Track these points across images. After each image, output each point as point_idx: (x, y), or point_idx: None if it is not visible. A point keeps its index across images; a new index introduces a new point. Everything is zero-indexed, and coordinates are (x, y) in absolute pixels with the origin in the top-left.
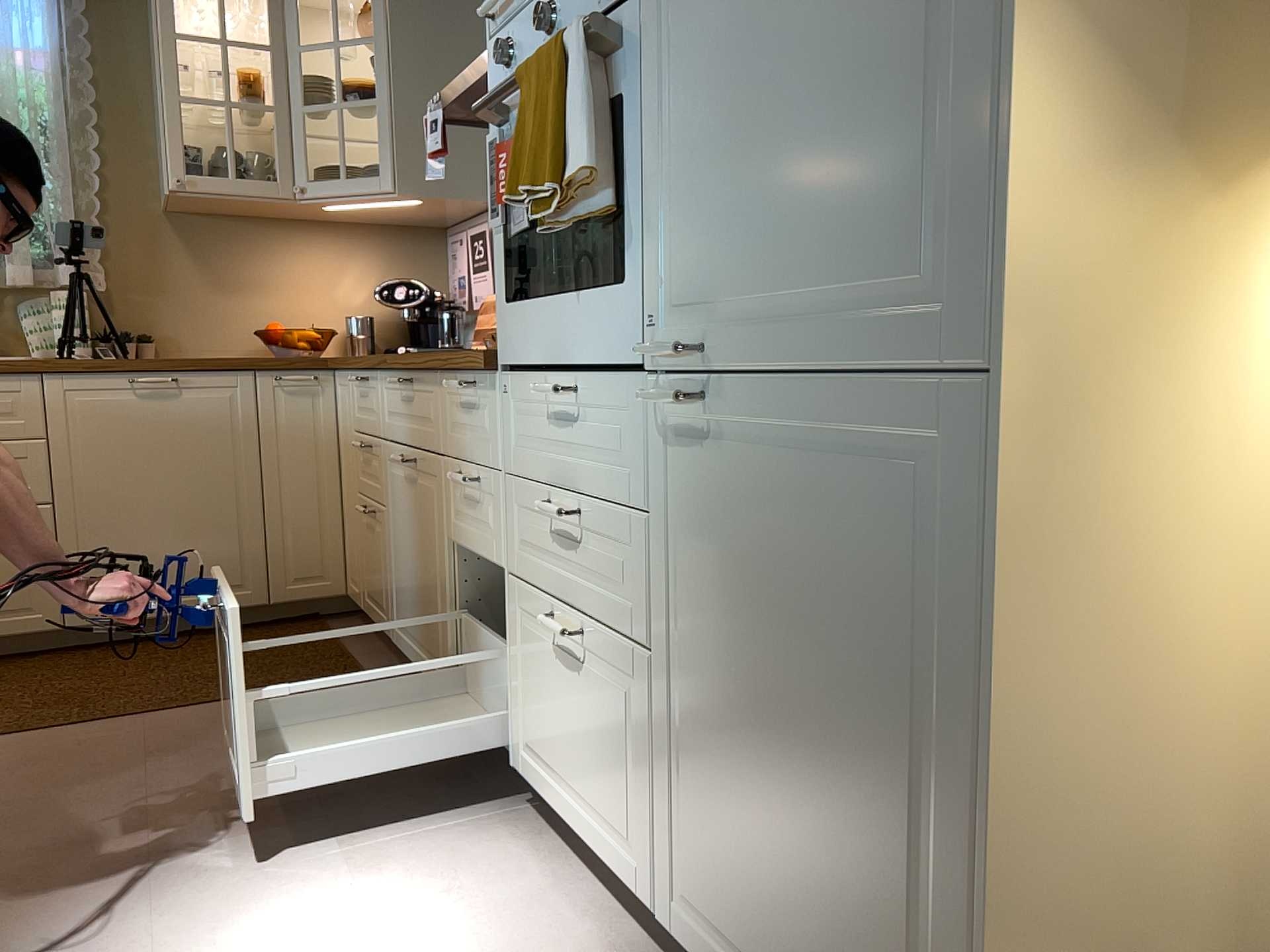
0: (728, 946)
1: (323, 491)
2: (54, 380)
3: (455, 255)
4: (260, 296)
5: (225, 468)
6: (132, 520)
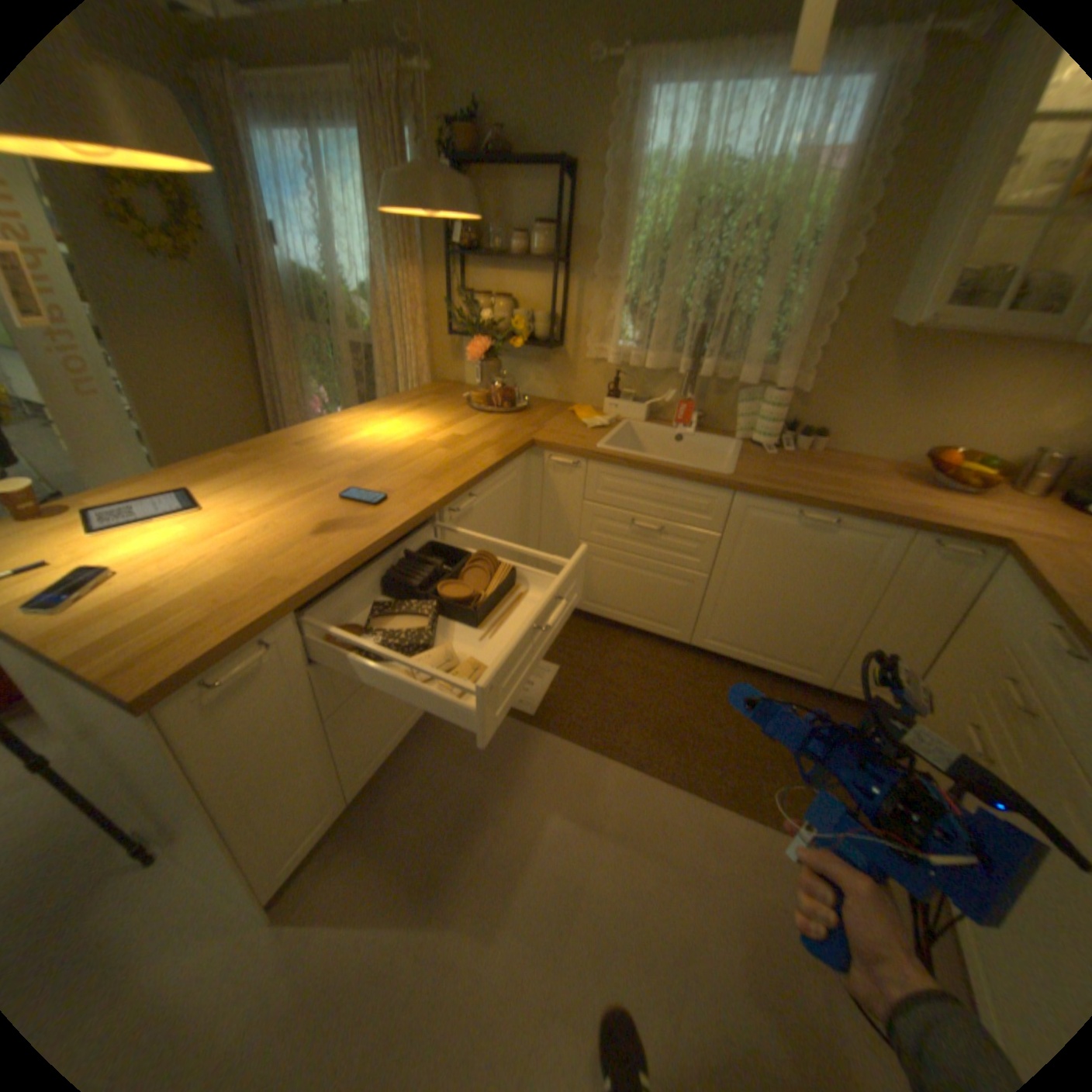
0: None
1: (928, 641)
2: (742, 498)
3: None
4: (948, 410)
5: (847, 596)
6: (758, 604)
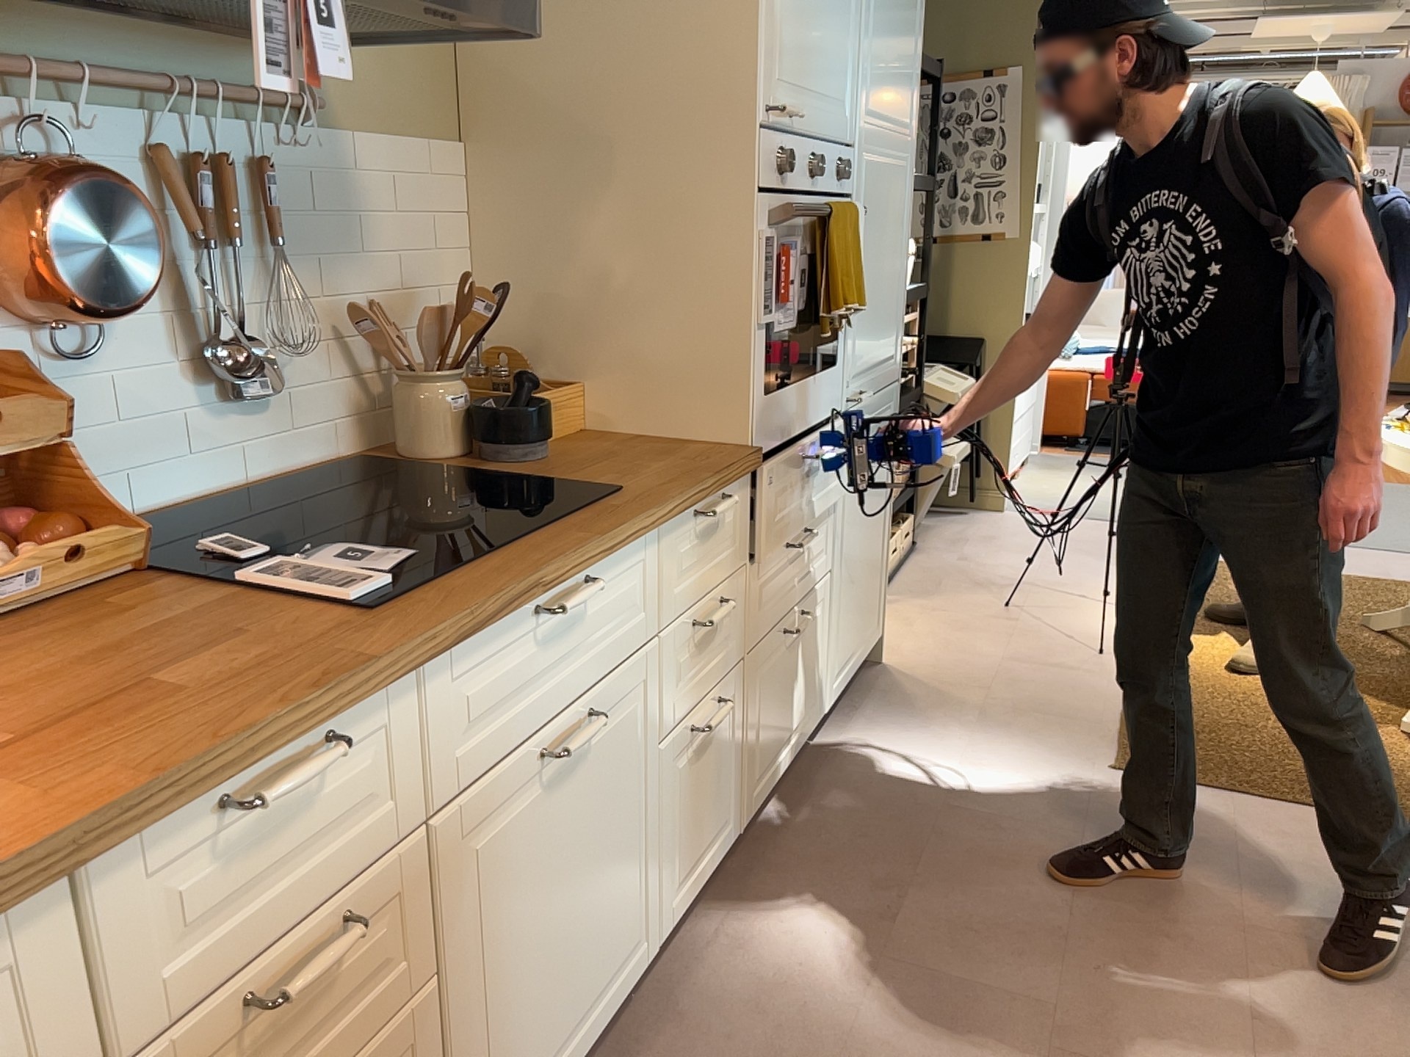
0: (844, 661)
1: None
2: None
3: None
4: None
5: None
6: None
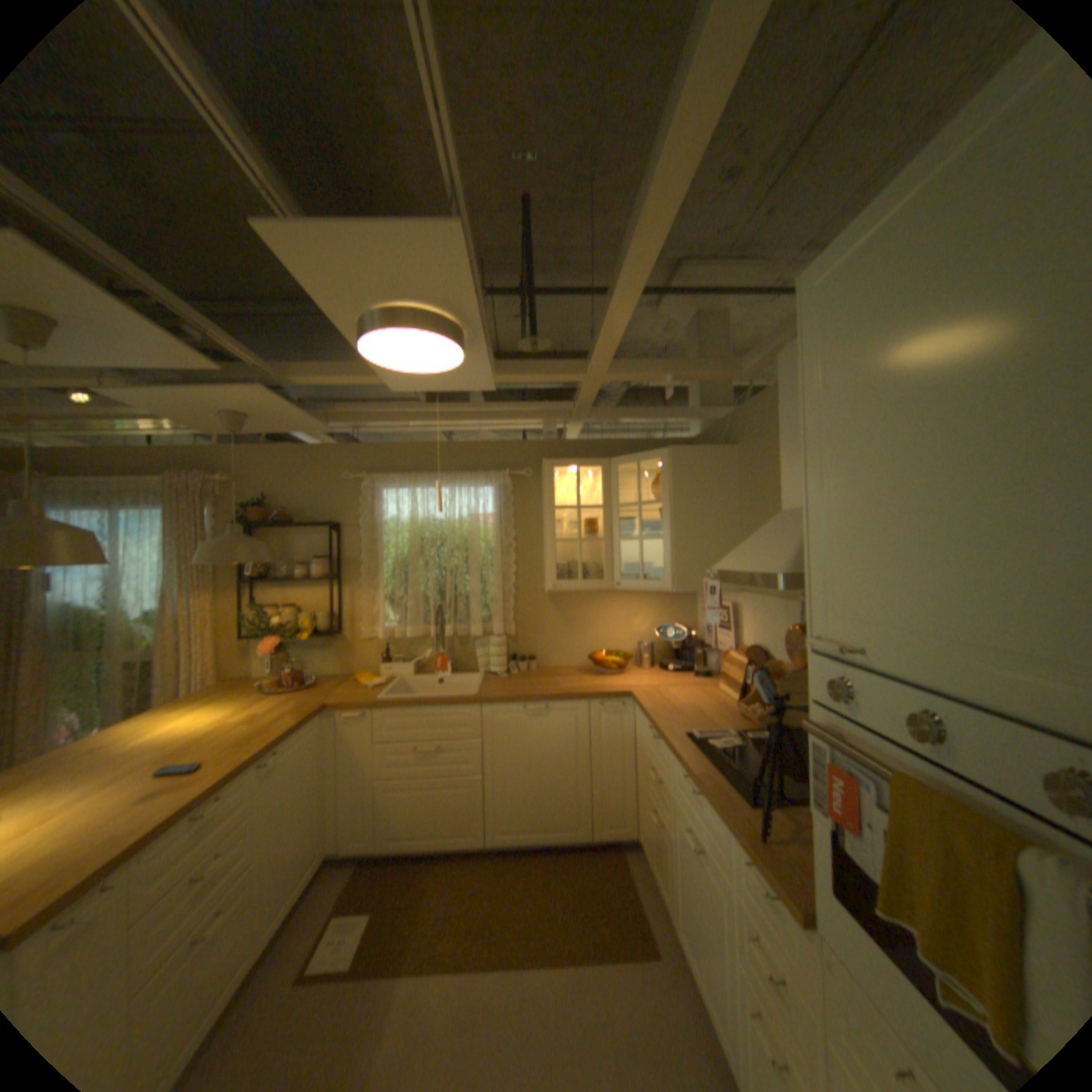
0: None
1: (626, 773)
2: (487, 707)
3: (706, 611)
4: (590, 631)
5: (571, 758)
6: (521, 787)
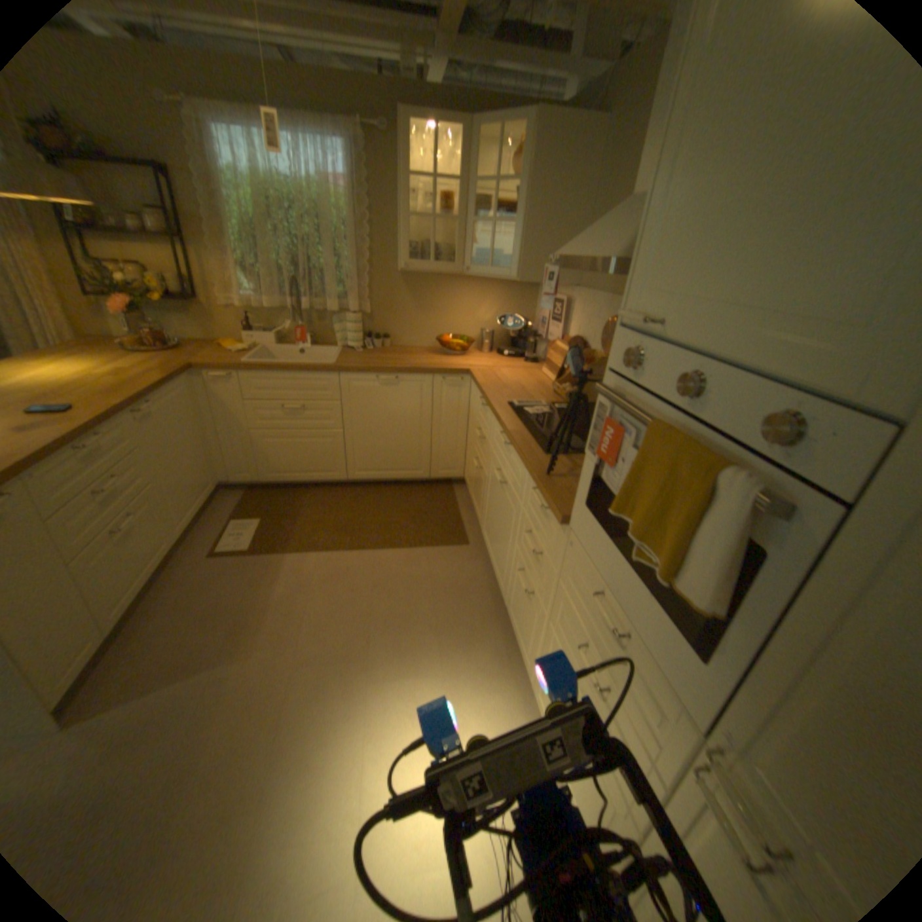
0: None
1: (459, 433)
2: (344, 377)
3: (543, 306)
4: (440, 317)
5: (416, 421)
6: (375, 440)
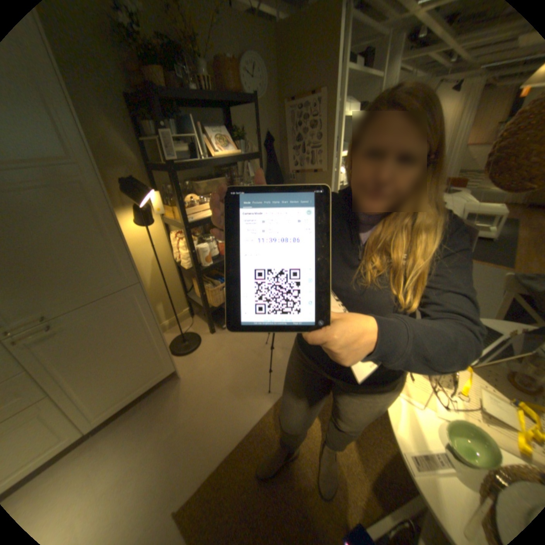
0: (108, 408)
1: None
2: None
3: None
4: None
5: None
6: None
